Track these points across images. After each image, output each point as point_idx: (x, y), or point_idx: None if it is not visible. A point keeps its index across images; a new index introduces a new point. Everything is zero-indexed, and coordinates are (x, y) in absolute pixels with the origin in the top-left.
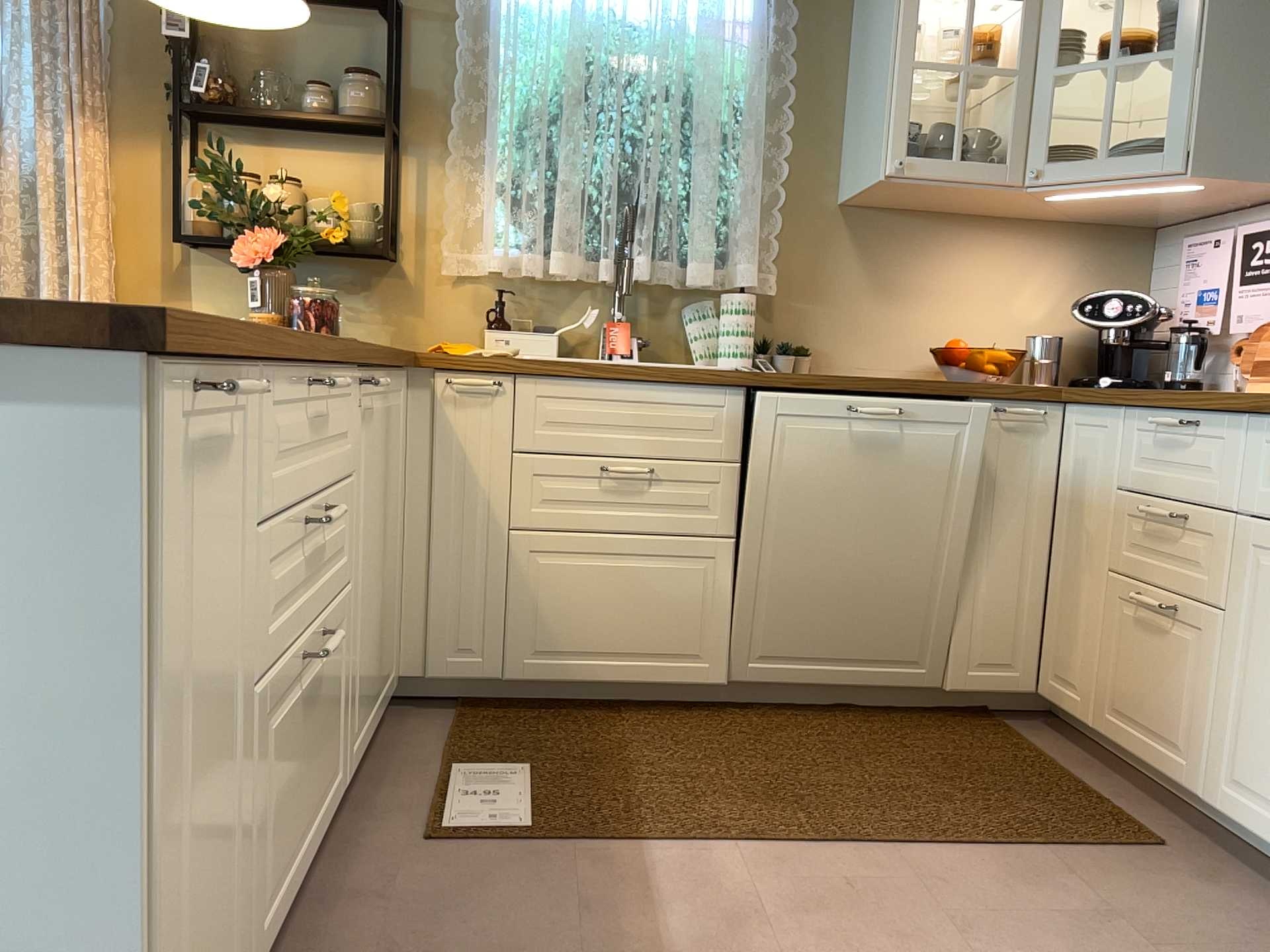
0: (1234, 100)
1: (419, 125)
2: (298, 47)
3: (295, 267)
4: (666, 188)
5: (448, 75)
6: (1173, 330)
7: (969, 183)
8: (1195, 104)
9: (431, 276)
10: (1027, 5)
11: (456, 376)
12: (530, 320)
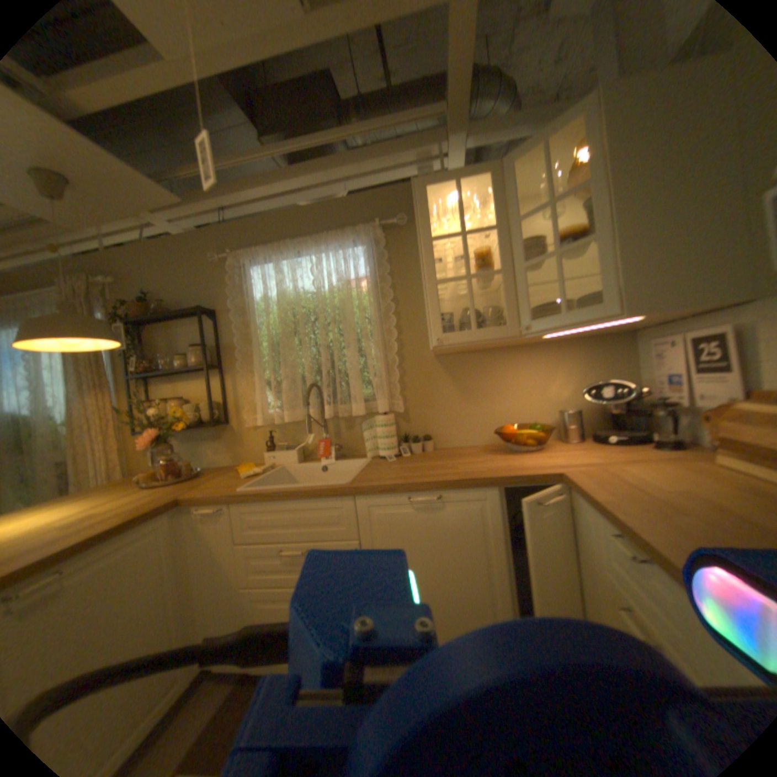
0: (651, 257)
1: (228, 360)
2: (177, 337)
3: (188, 433)
4: (337, 368)
5: (237, 334)
6: (653, 405)
7: (486, 341)
8: (620, 266)
9: (243, 427)
10: (500, 230)
11: (200, 507)
12: (285, 443)
